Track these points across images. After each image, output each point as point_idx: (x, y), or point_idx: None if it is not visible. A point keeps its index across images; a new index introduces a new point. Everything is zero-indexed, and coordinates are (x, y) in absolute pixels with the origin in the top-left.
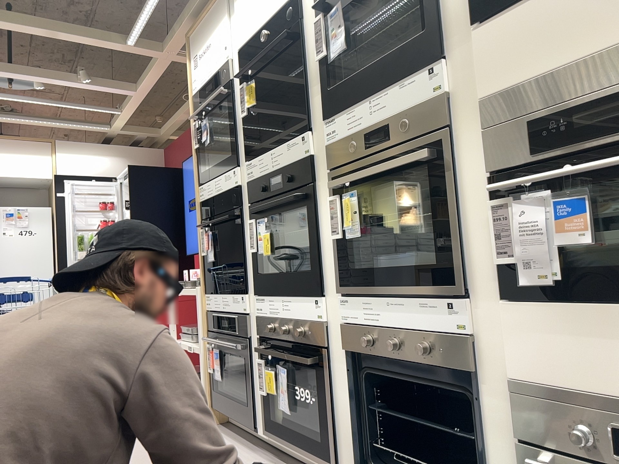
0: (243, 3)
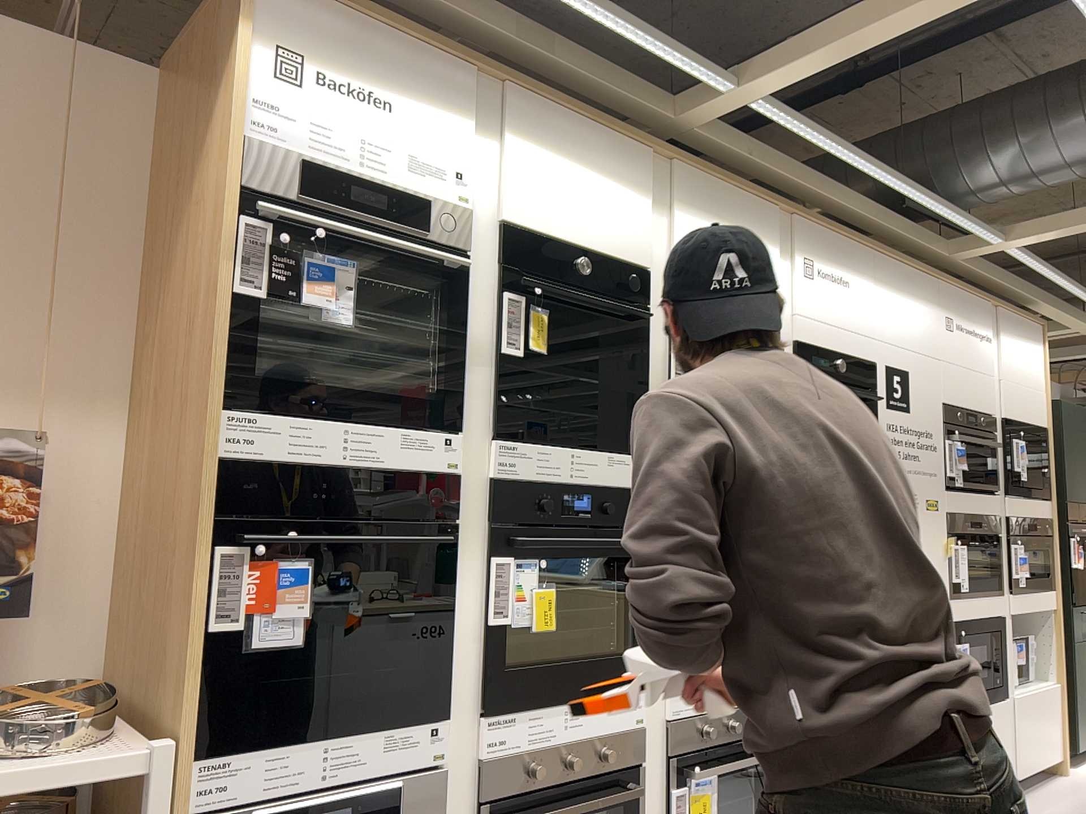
0: (538, 169)
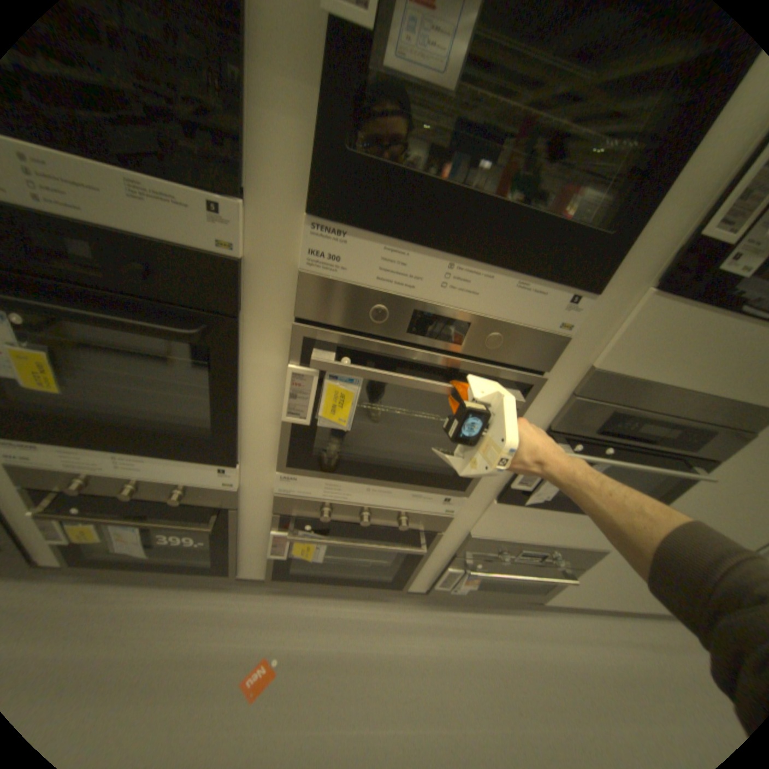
0: None
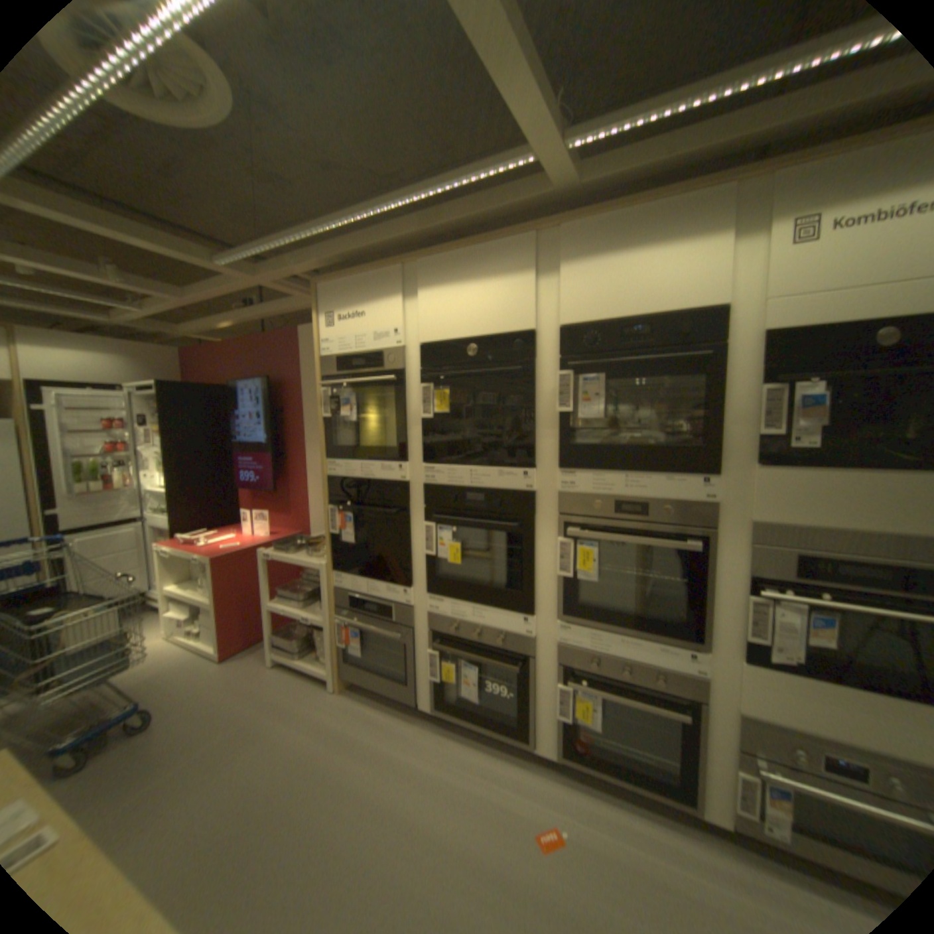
0: (437, 297)
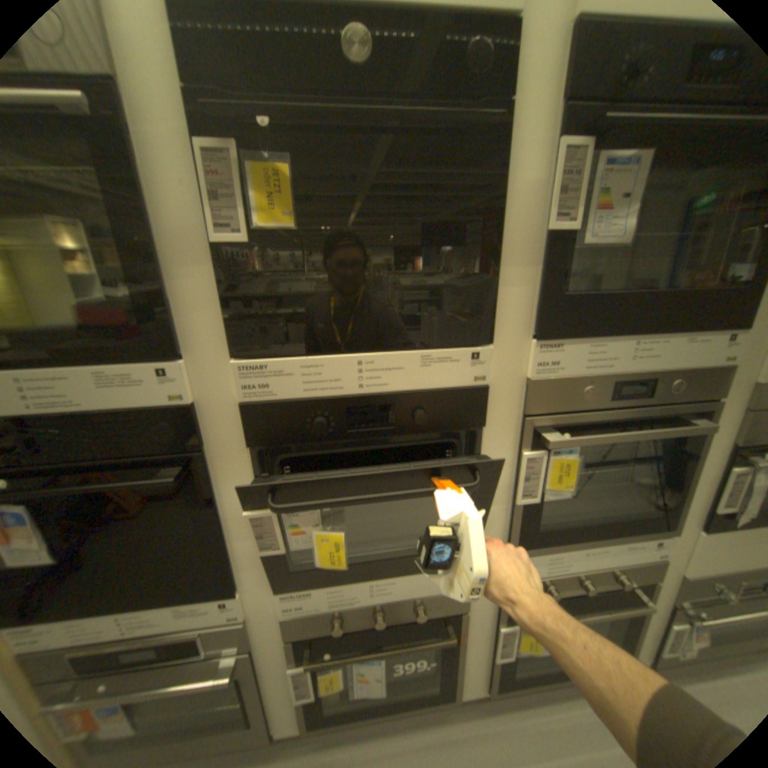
0: None
